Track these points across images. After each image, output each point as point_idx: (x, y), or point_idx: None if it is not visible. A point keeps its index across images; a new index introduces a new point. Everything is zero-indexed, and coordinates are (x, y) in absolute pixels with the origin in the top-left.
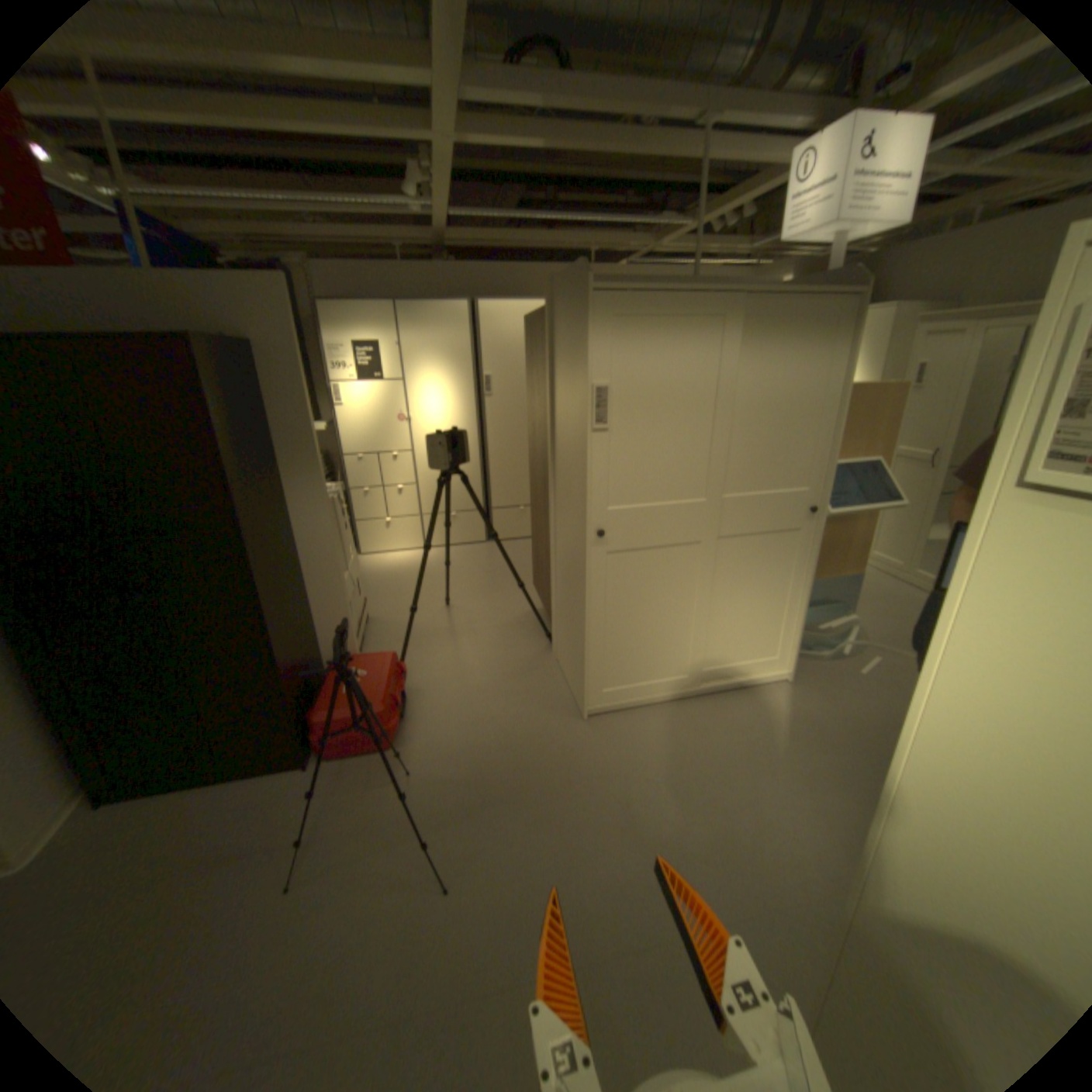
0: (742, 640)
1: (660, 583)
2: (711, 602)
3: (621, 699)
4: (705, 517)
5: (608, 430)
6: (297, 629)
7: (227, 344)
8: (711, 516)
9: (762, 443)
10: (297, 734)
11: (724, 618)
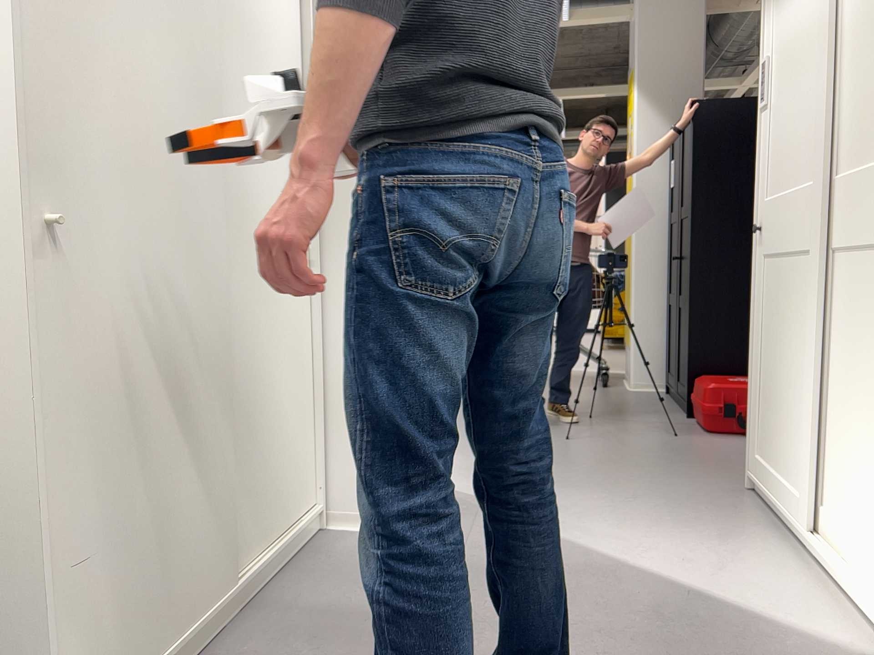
0: (854, 479)
1: (784, 310)
2: (827, 369)
3: (759, 478)
4: (808, 210)
5: (764, 109)
6: (744, 323)
7: (748, 104)
8: (811, 209)
9: (865, 76)
10: (689, 384)
11: (838, 411)
